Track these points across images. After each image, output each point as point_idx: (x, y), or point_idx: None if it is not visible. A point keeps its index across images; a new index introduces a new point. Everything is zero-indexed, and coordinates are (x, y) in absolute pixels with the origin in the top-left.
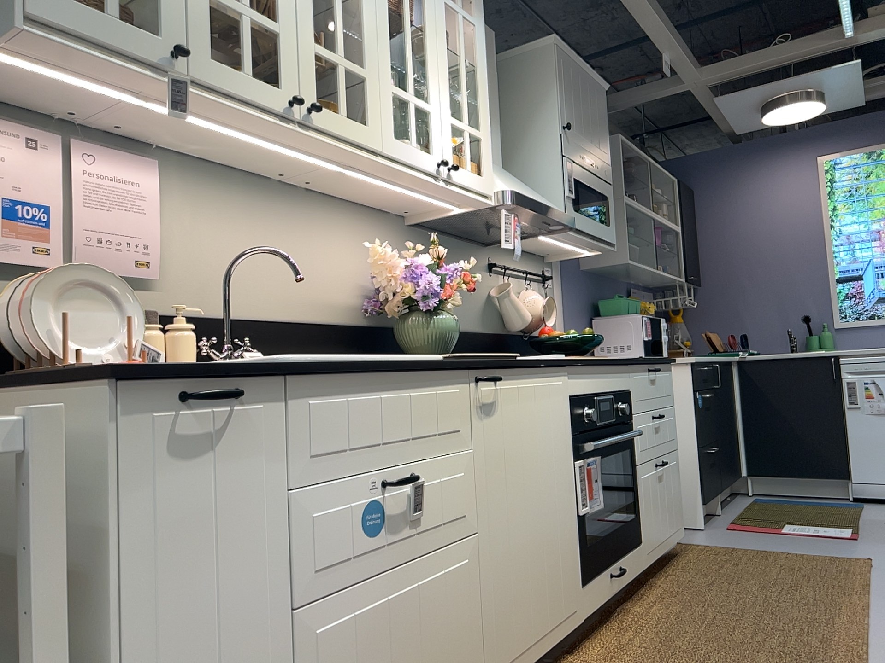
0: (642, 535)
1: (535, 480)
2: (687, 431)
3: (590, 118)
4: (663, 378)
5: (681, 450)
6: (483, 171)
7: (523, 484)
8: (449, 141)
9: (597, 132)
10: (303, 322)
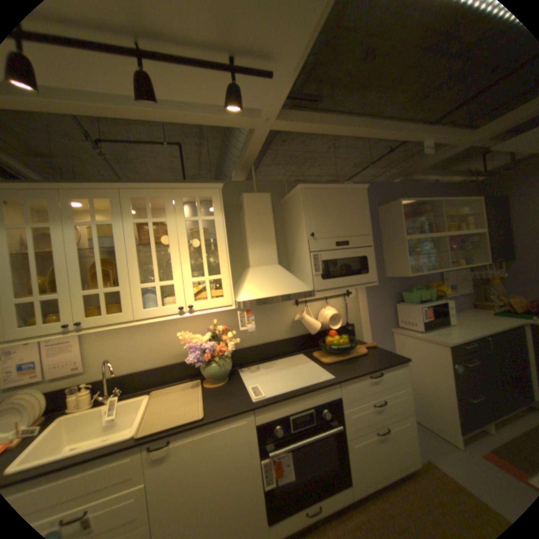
0: (352, 482)
1: (211, 483)
2: (449, 387)
3: (343, 215)
4: (391, 377)
5: (446, 397)
6: (224, 294)
7: (198, 488)
8: (190, 291)
9: (351, 221)
10: (160, 366)
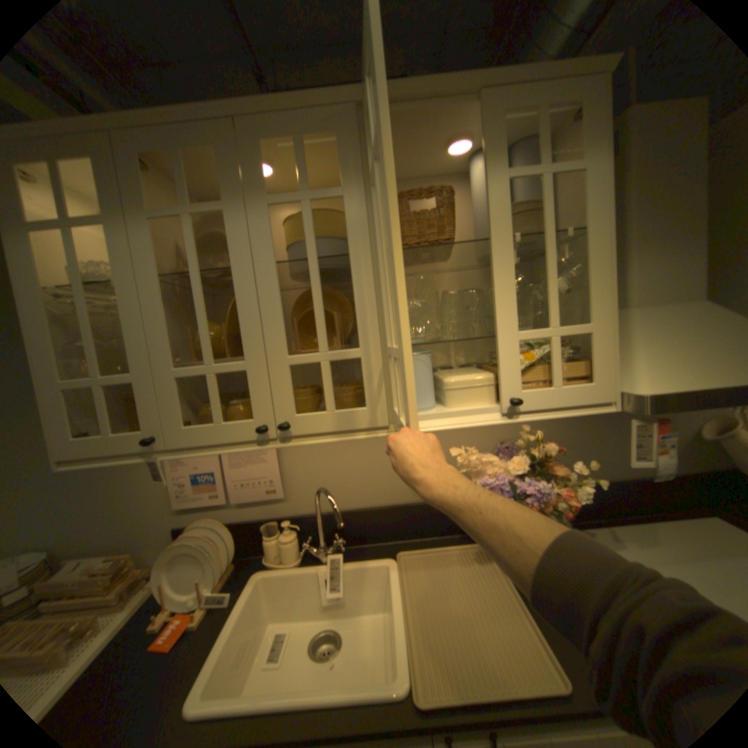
0: None
1: None
2: None
3: None
4: None
5: None
6: (594, 374)
7: None
8: (514, 365)
9: None
10: (408, 505)
